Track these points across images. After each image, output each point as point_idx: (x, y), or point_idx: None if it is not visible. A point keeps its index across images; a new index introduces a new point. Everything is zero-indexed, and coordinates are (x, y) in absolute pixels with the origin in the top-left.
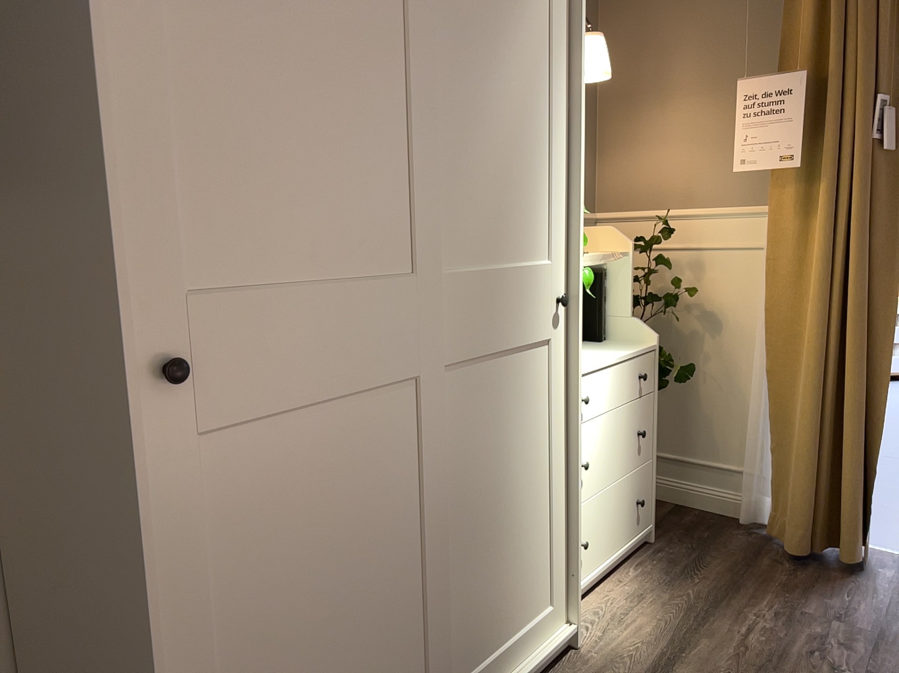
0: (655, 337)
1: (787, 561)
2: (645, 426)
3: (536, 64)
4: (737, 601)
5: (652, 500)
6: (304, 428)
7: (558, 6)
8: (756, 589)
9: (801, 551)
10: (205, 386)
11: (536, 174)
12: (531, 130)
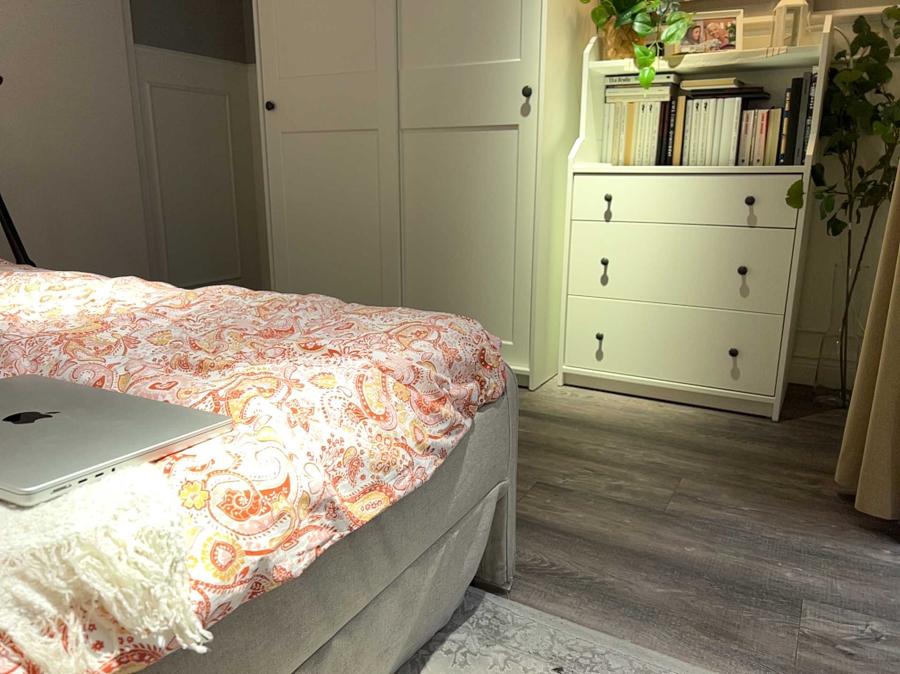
0: (813, 157)
1: (834, 494)
2: (760, 265)
3: None
4: (676, 453)
5: (781, 367)
6: (323, 144)
7: None
8: (717, 465)
9: (890, 510)
10: (286, 117)
11: None
12: None
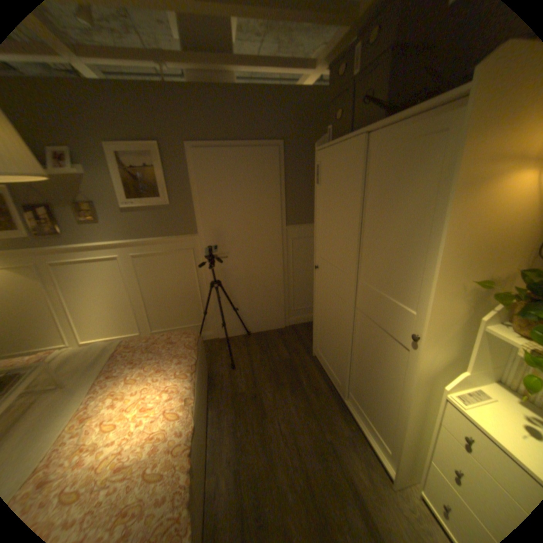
0: None
1: None
2: None
3: (422, 208)
4: None
5: None
6: (328, 292)
7: (448, 165)
8: None
9: None
10: (319, 273)
11: (412, 266)
12: (411, 242)
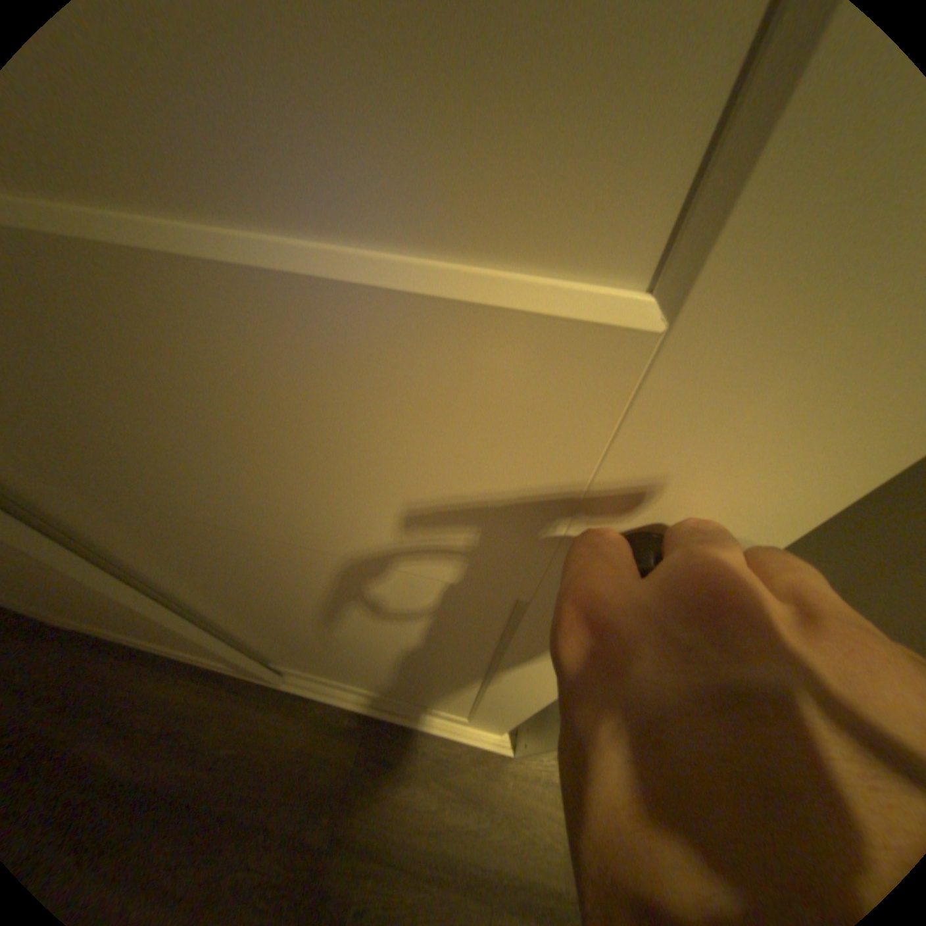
0: None
1: None
2: None
3: None
4: None
5: None
6: None
7: None
8: None
9: None
10: None
11: None
12: None
